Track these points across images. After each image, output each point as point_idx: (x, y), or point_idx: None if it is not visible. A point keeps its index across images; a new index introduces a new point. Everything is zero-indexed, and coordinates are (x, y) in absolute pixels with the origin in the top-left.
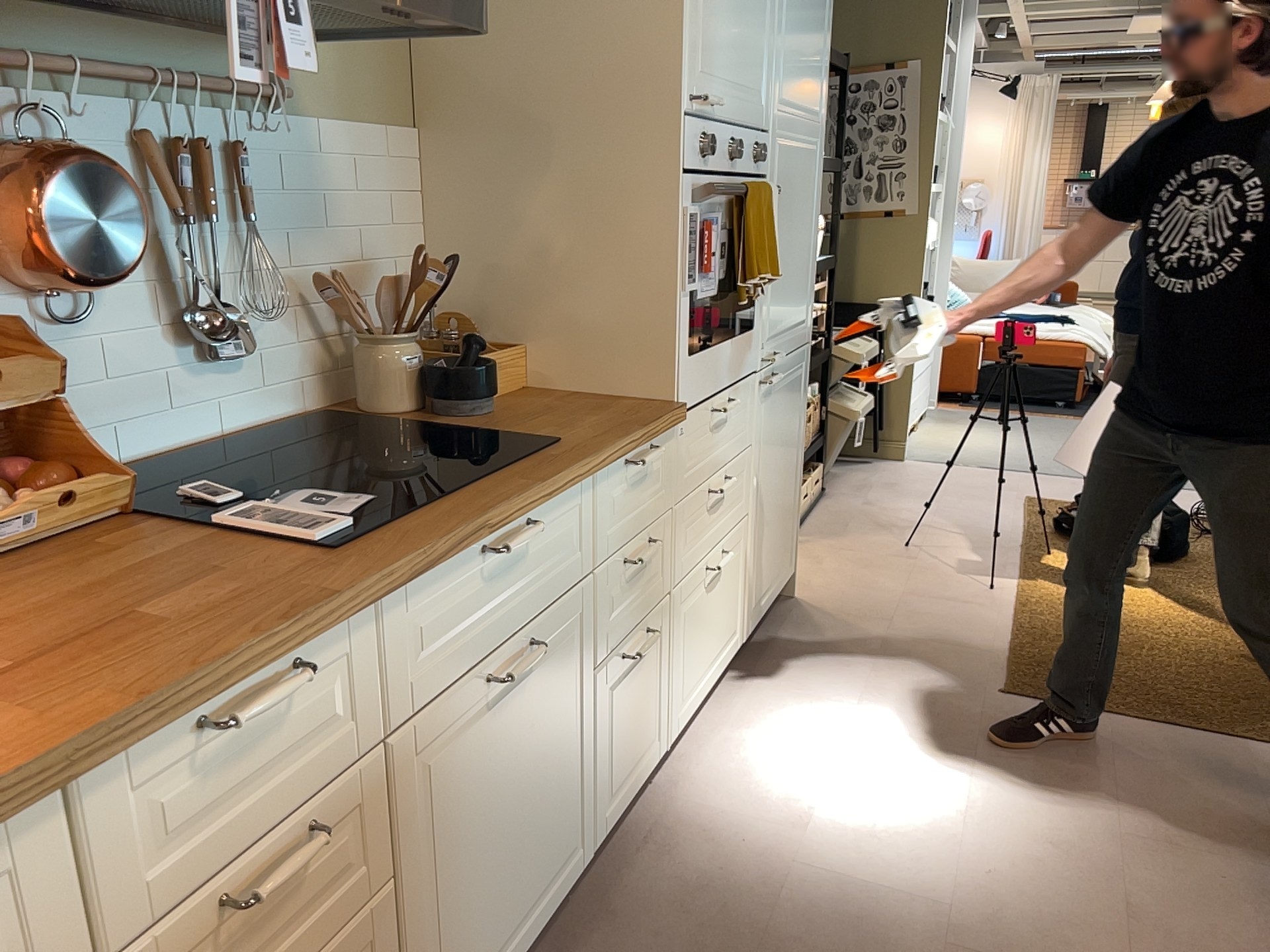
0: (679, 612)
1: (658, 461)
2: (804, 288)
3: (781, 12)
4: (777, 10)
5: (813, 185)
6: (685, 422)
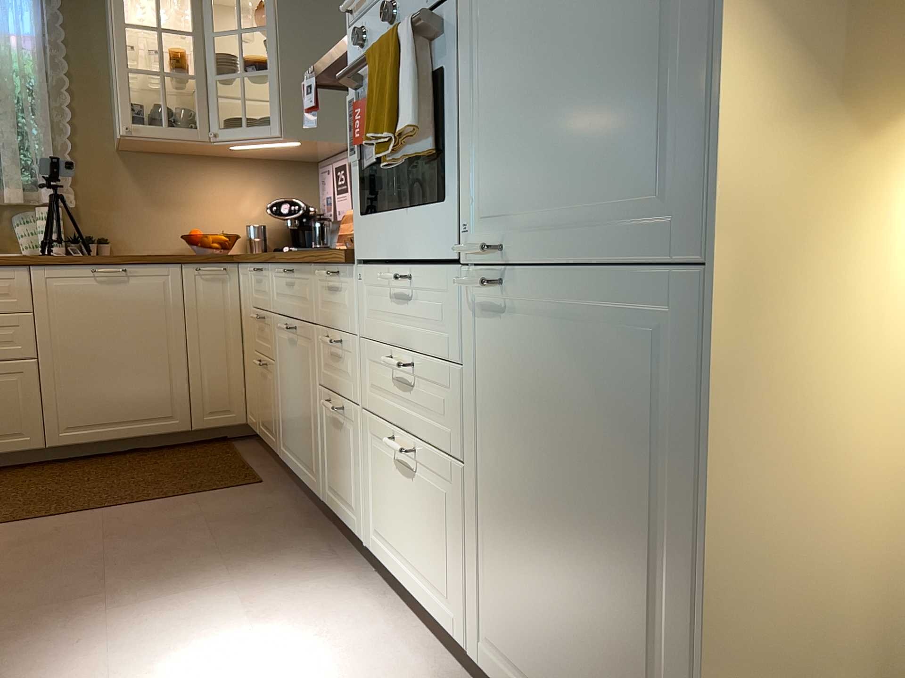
0: (370, 440)
1: (346, 289)
2: (638, 125)
3: None
4: None
5: None
6: (365, 272)
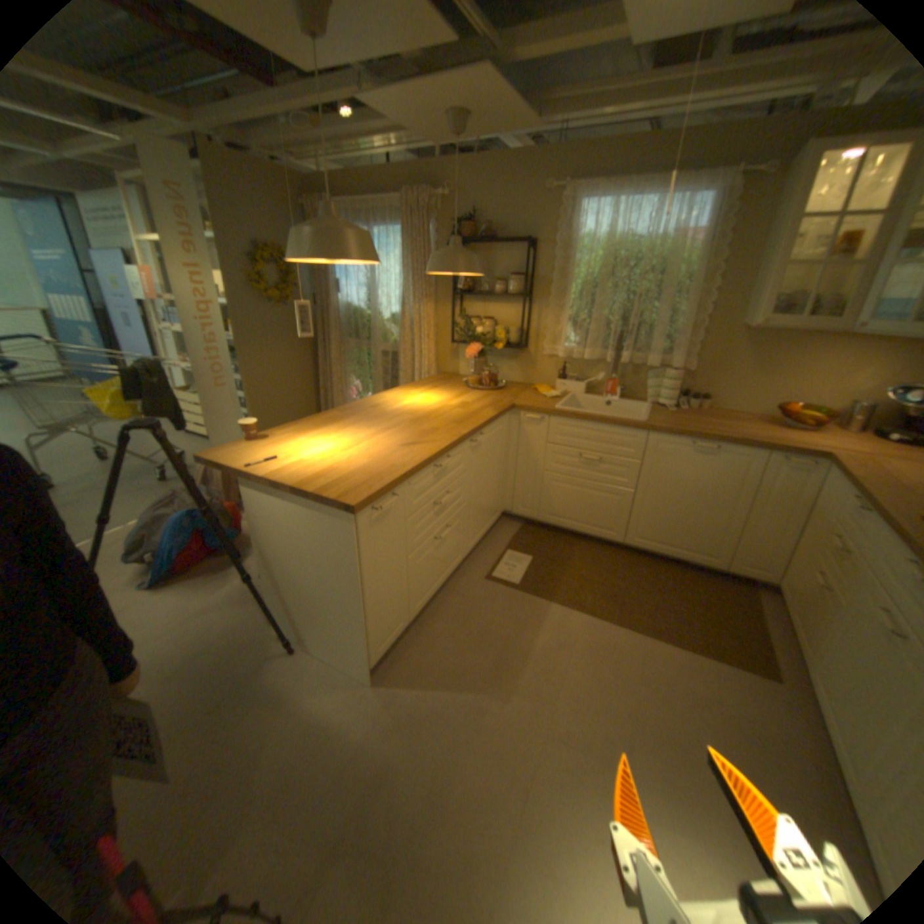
0: None
1: None
2: None
3: None
4: None
5: None
6: None
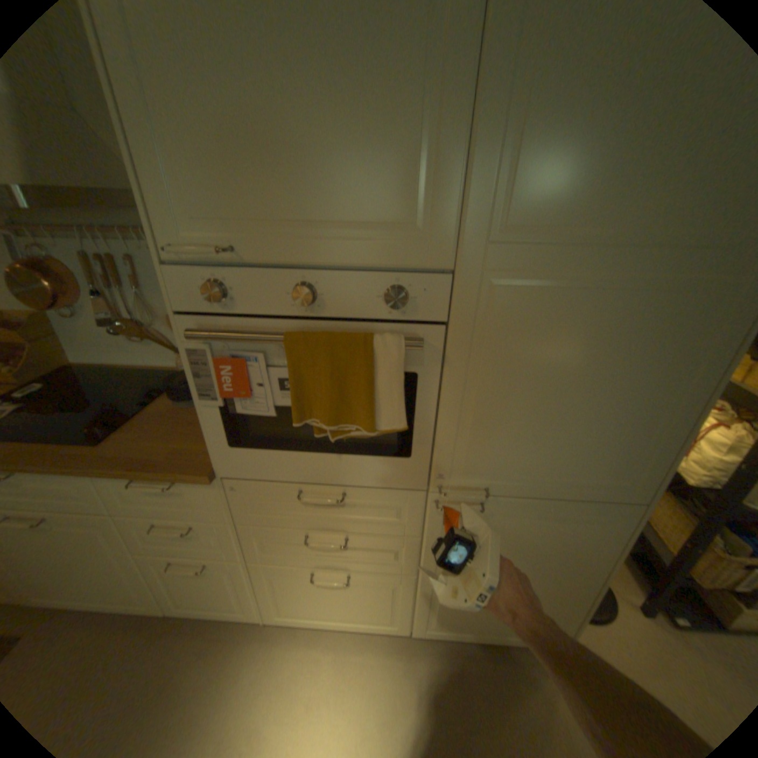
0: (262, 577)
1: (192, 494)
2: (619, 452)
3: (495, 78)
4: (479, 79)
5: (688, 337)
6: (239, 485)
